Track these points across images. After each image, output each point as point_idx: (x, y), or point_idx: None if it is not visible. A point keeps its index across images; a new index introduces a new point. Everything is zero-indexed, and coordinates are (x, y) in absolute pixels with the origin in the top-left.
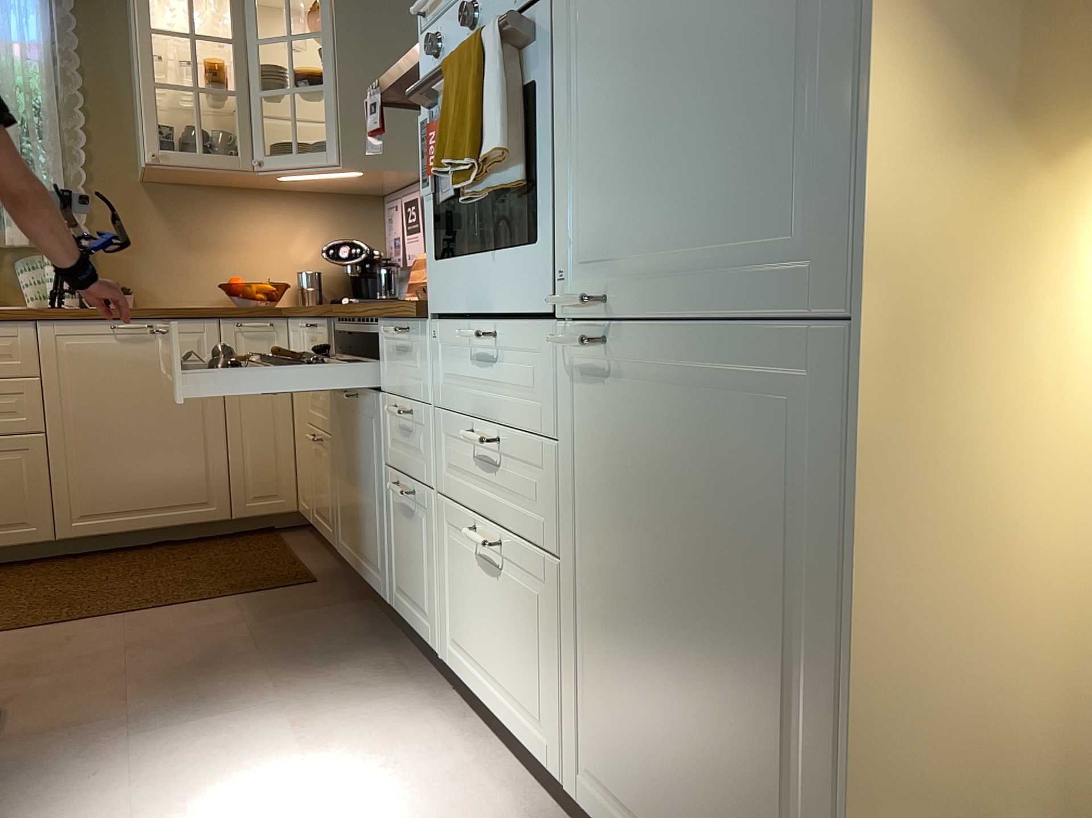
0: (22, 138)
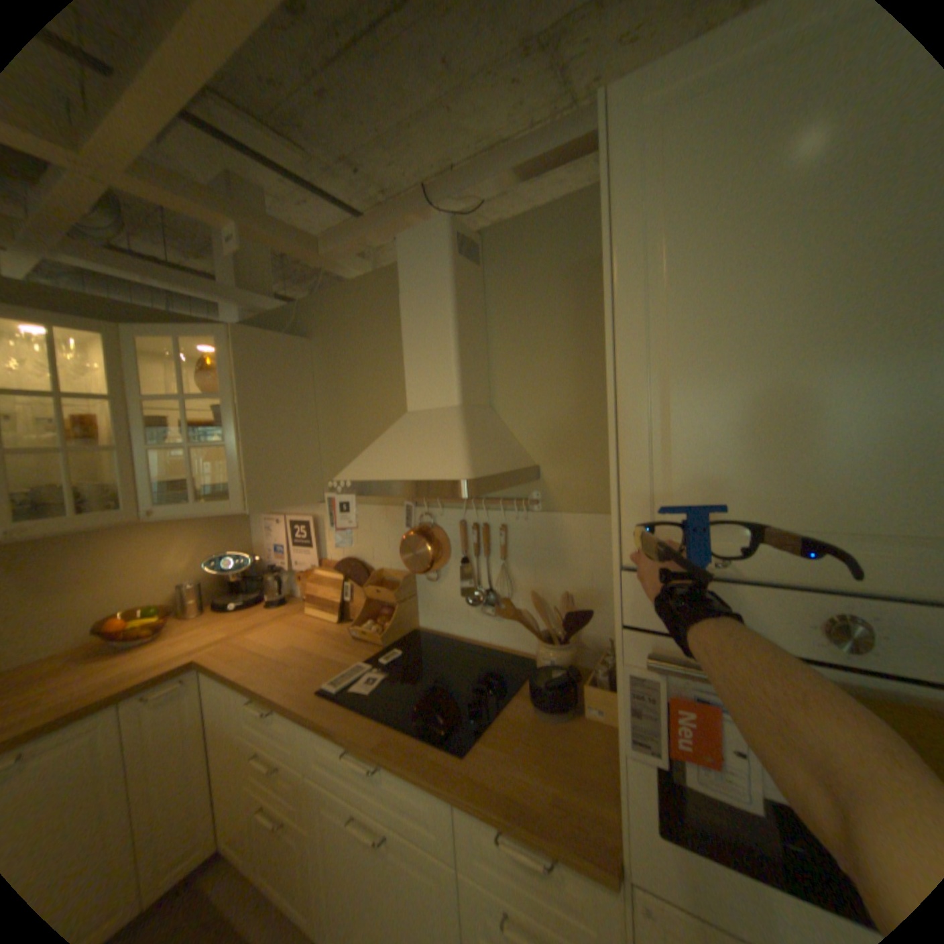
0: None
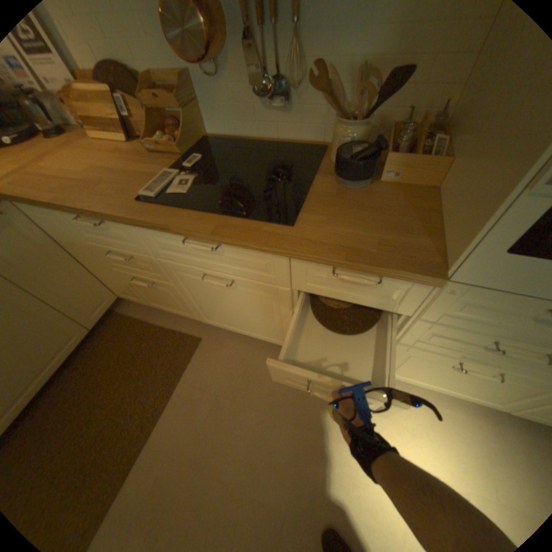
0: None
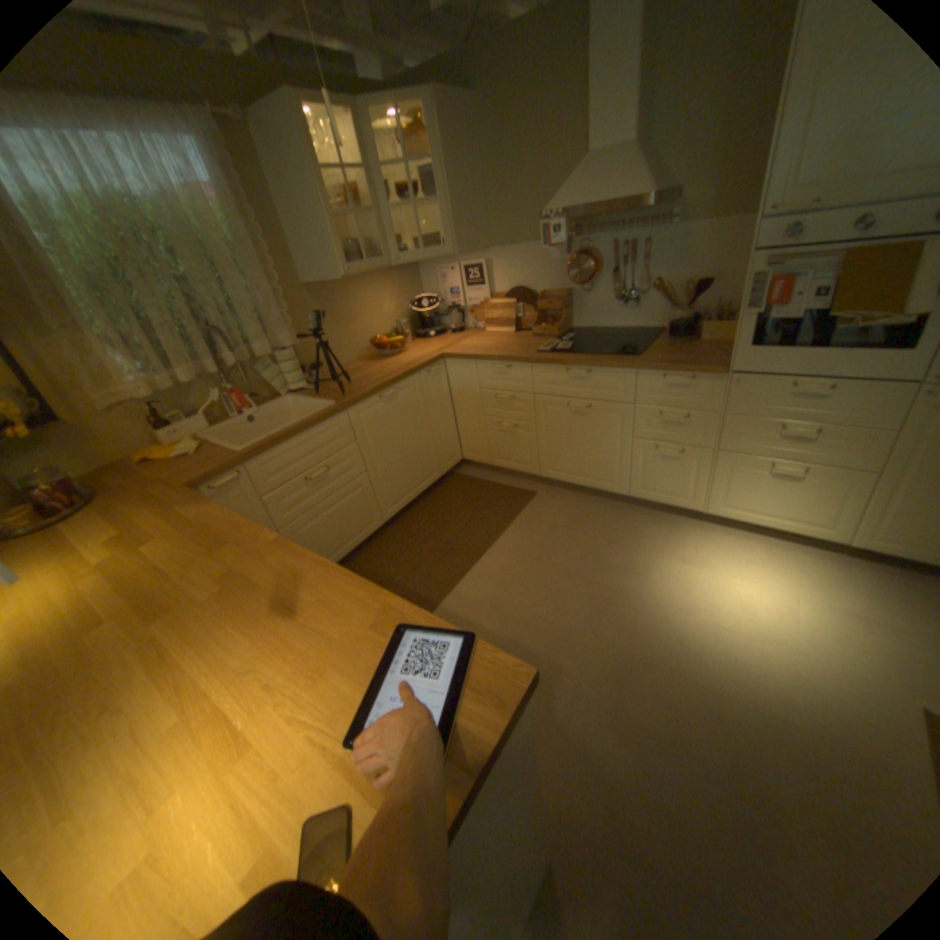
0: (229, 271)
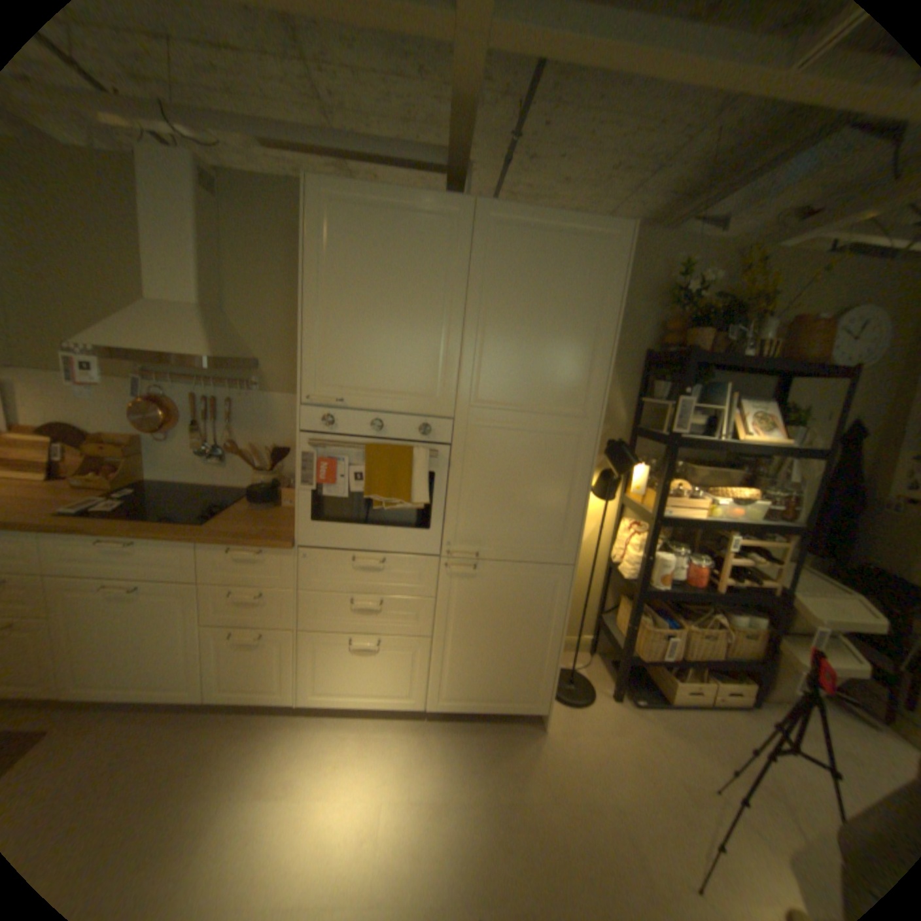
0: None
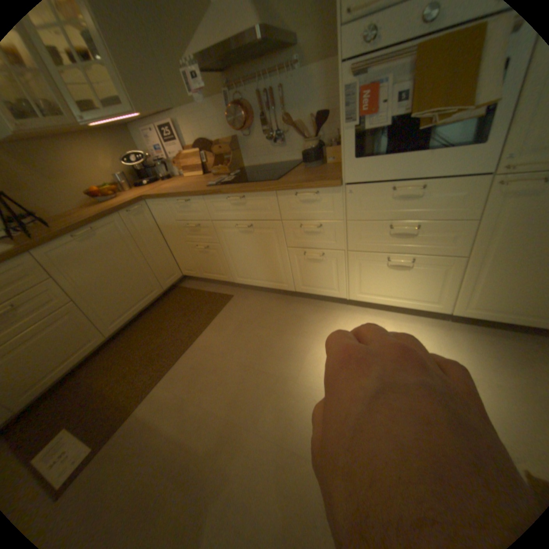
0: None
